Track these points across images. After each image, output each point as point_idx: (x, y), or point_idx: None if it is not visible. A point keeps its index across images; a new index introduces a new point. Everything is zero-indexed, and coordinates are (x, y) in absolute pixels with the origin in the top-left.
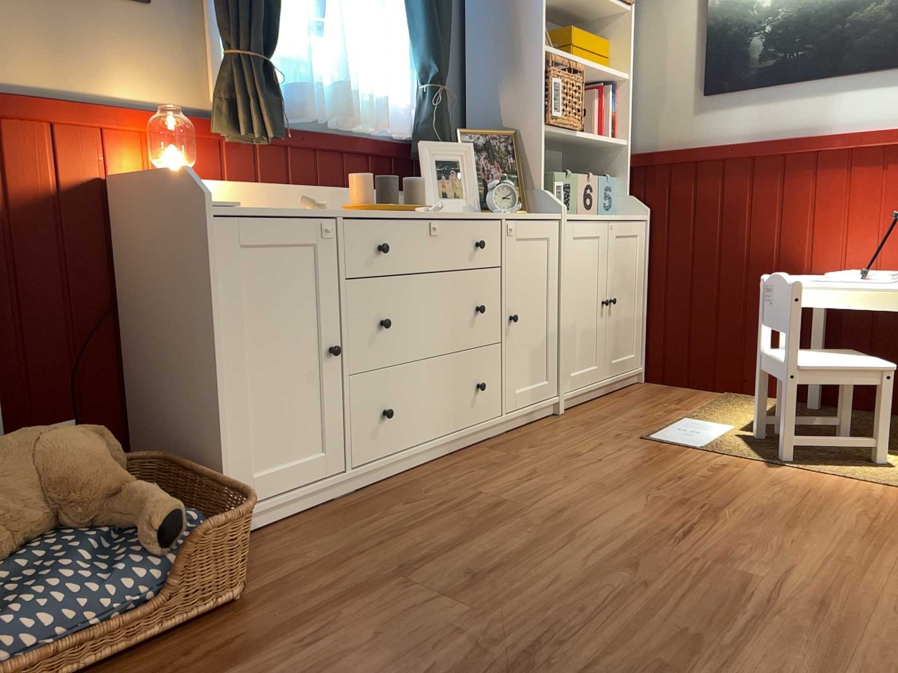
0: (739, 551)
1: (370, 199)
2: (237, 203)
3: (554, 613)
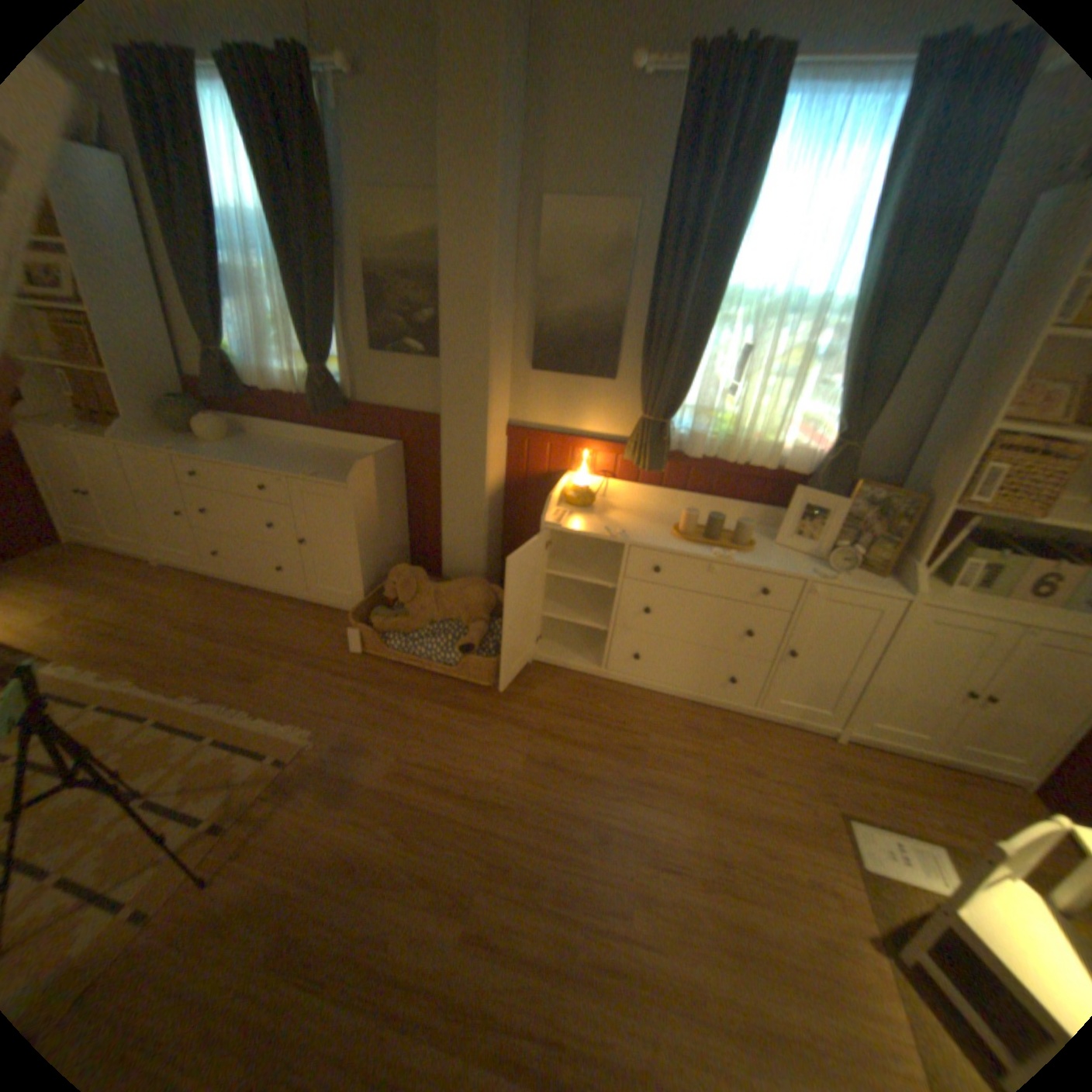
0: (665, 914)
1: (689, 531)
2: (560, 526)
3: (533, 811)
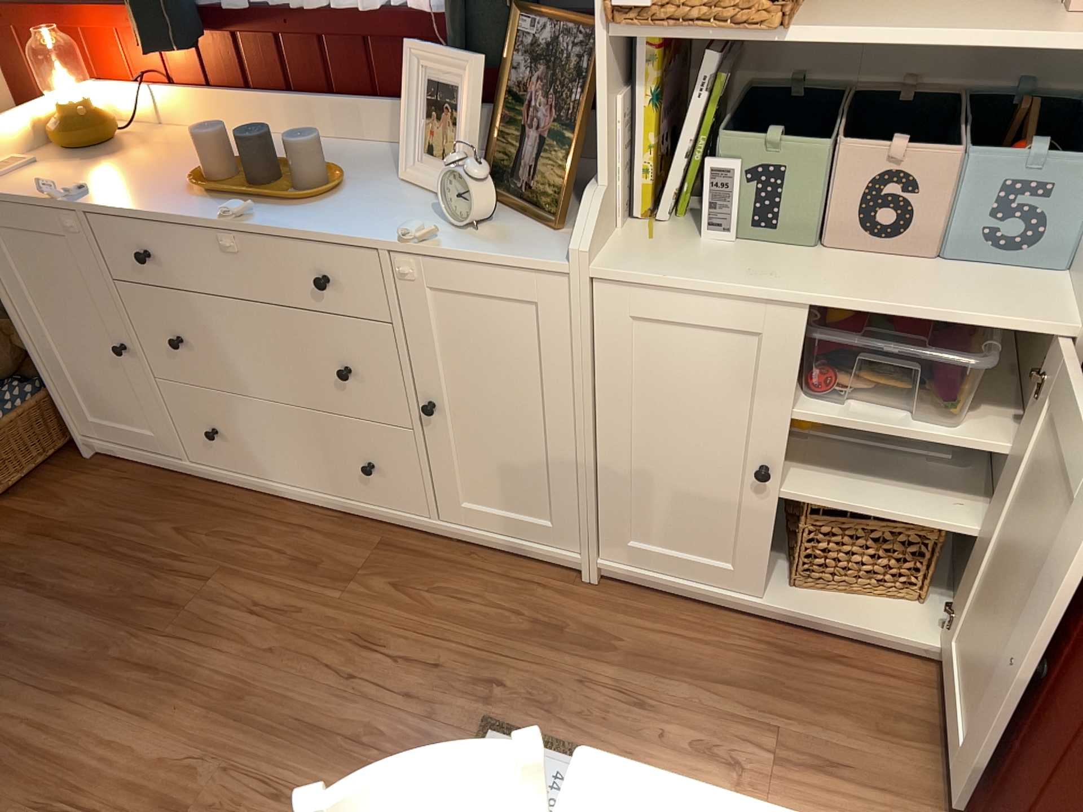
0: None
1: (214, 168)
2: None
3: None
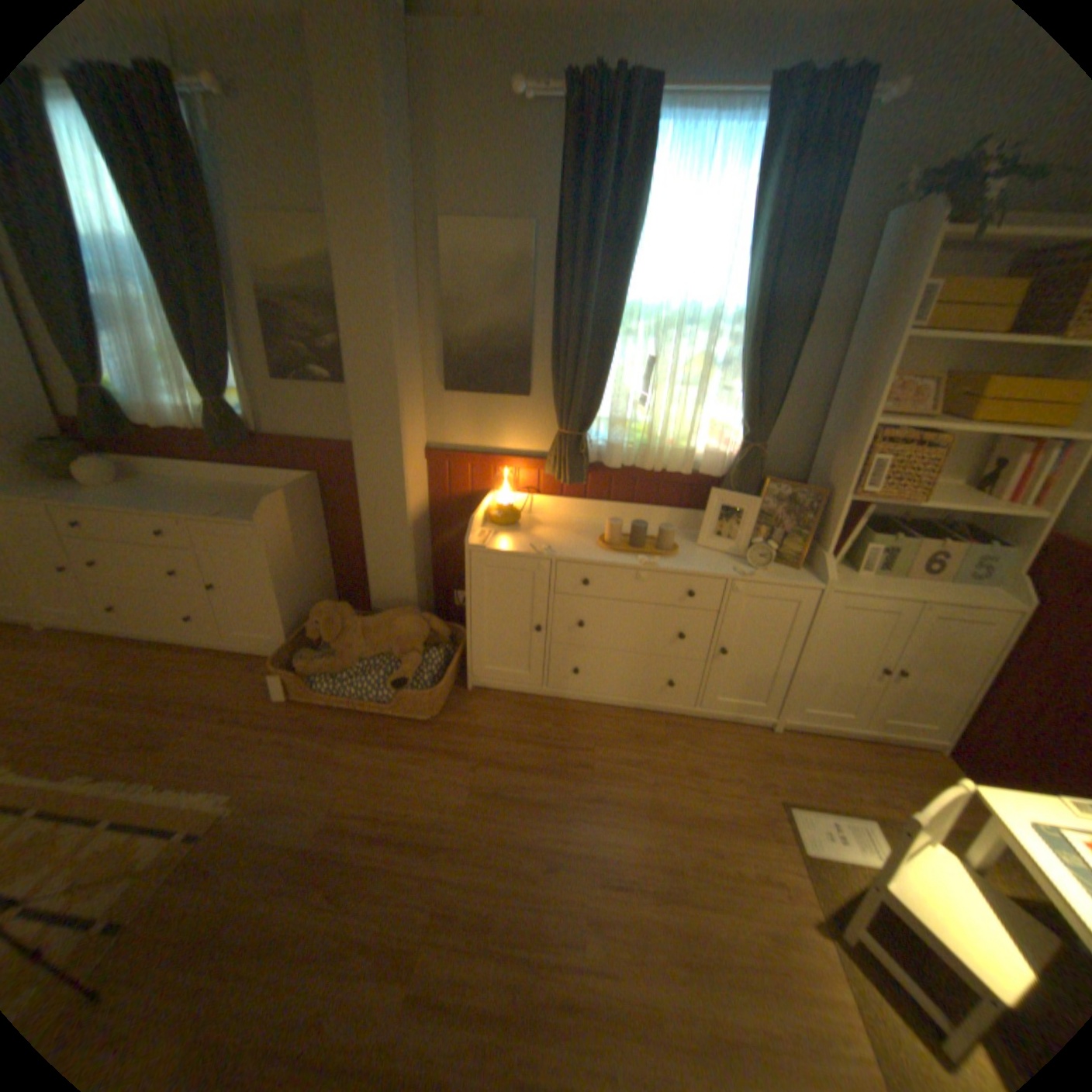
0: (618, 934)
1: (614, 540)
2: (486, 546)
3: (479, 846)
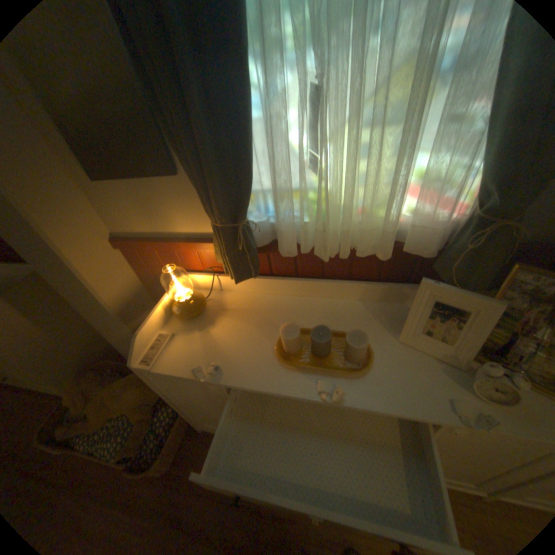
0: None
1: (293, 350)
2: (151, 368)
3: None
